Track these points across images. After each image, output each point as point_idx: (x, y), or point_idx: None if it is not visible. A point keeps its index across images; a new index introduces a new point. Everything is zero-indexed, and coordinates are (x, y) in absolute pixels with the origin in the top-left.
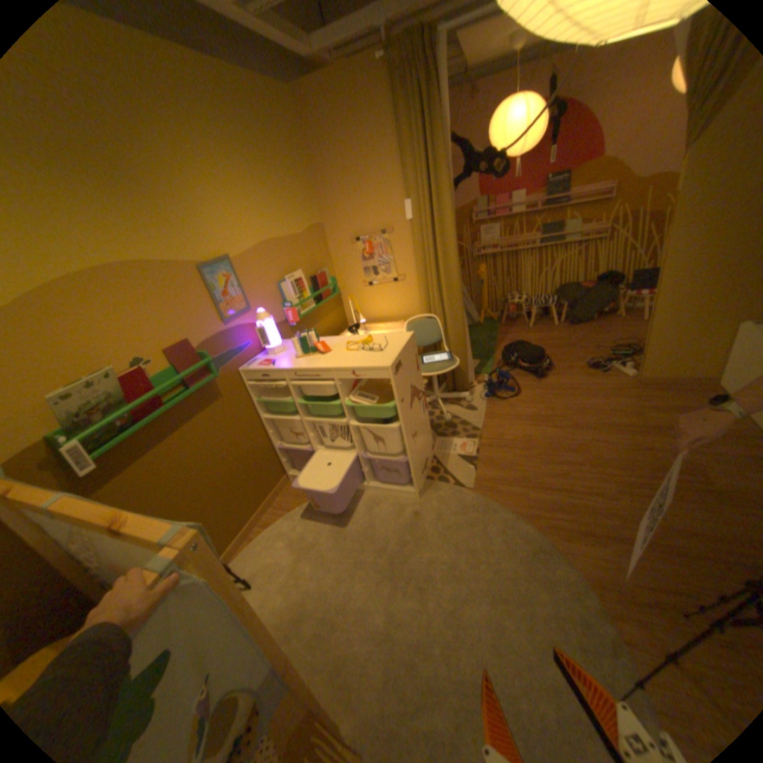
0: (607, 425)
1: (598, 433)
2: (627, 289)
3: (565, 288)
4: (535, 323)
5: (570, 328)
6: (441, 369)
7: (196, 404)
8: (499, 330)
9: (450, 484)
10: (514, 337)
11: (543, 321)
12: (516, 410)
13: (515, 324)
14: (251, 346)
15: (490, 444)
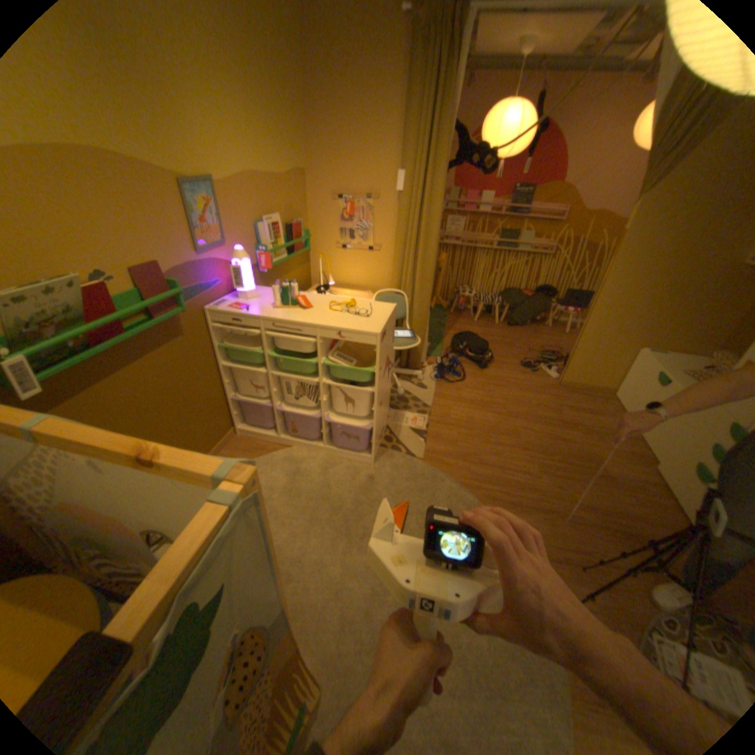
0: (534, 416)
1: (527, 422)
2: (557, 304)
3: (509, 293)
4: (479, 318)
5: (508, 328)
6: (404, 346)
7: (157, 338)
8: (448, 319)
9: (402, 453)
10: (460, 328)
11: (485, 318)
12: (461, 394)
13: (462, 316)
14: (220, 286)
15: (438, 421)
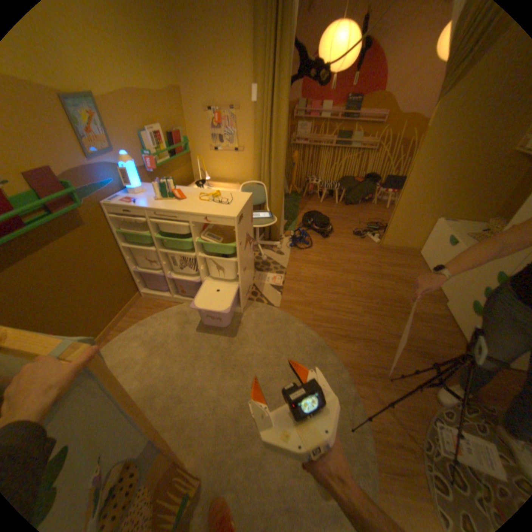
0: (361, 271)
1: (356, 276)
2: (380, 187)
3: (345, 180)
4: (324, 200)
5: (345, 207)
6: (265, 224)
7: (59, 228)
8: (301, 202)
9: (264, 304)
10: (310, 208)
11: (329, 200)
12: (309, 257)
13: (311, 199)
14: (113, 184)
15: (291, 278)
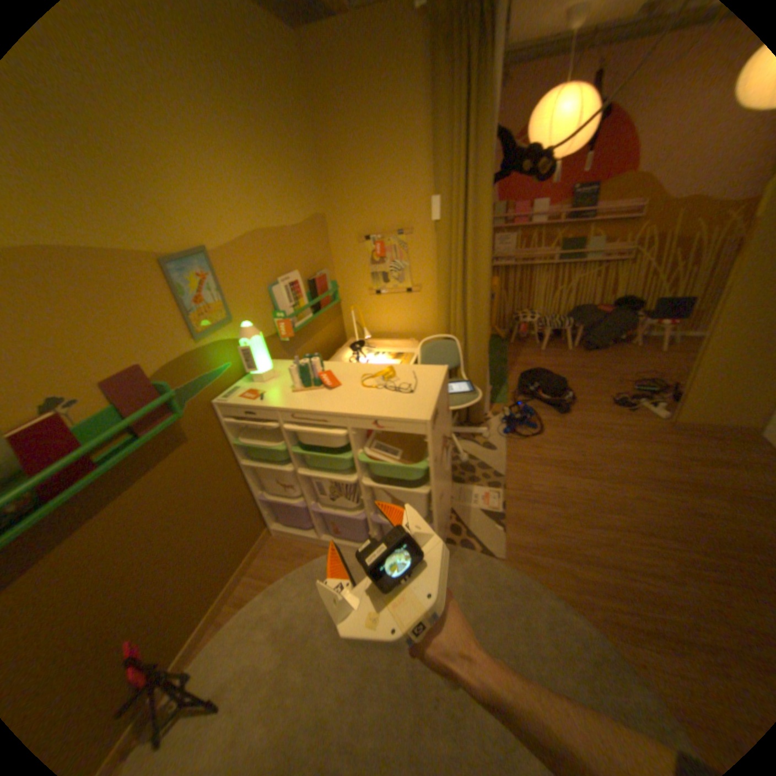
0: (650, 479)
1: (642, 489)
2: (647, 317)
3: (581, 310)
4: (547, 345)
5: (586, 354)
6: (463, 403)
7: (150, 455)
8: (509, 351)
9: (476, 552)
10: (526, 361)
11: (555, 344)
12: (542, 452)
13: (526, 345)
14: (232, 369)
15: (518, 497)
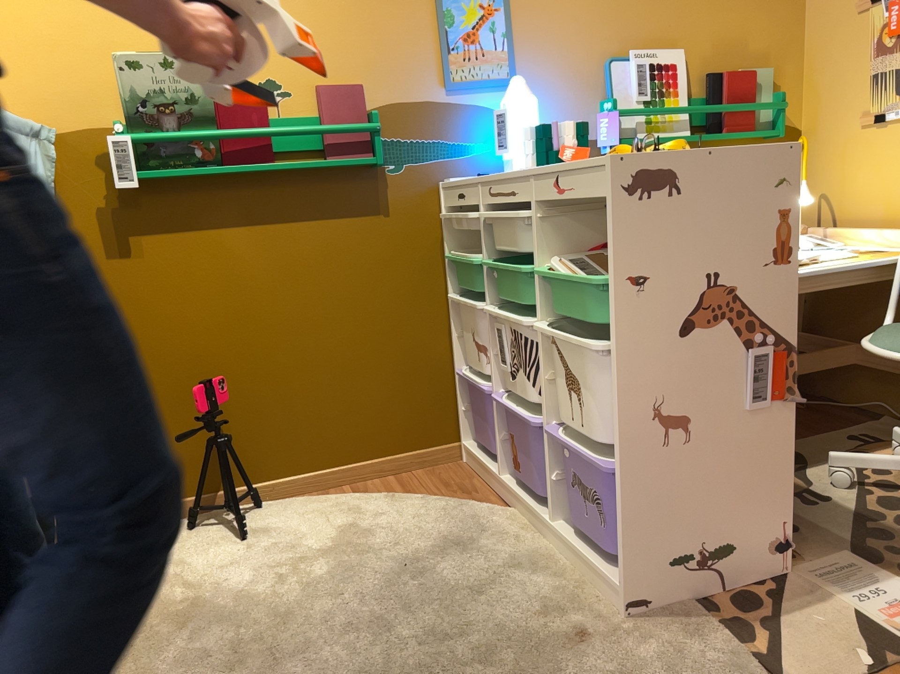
0: None
1: None
2: None
3: None
4: None
5: None
6: None
7: (336, 199)
8: None
9: (745, 653)
10: None
11: None
12: None
13: None
14: (489, 156)
15: None
